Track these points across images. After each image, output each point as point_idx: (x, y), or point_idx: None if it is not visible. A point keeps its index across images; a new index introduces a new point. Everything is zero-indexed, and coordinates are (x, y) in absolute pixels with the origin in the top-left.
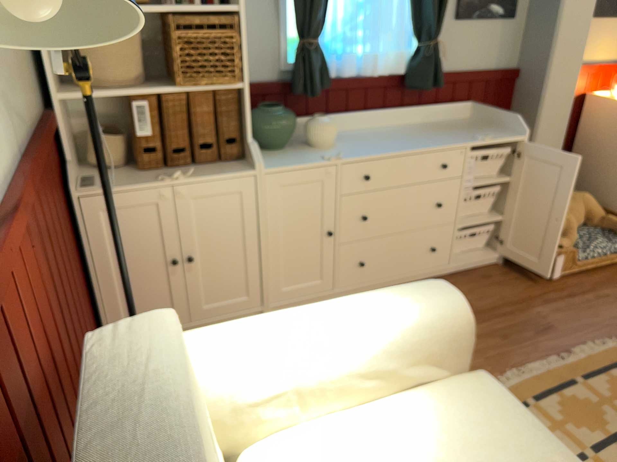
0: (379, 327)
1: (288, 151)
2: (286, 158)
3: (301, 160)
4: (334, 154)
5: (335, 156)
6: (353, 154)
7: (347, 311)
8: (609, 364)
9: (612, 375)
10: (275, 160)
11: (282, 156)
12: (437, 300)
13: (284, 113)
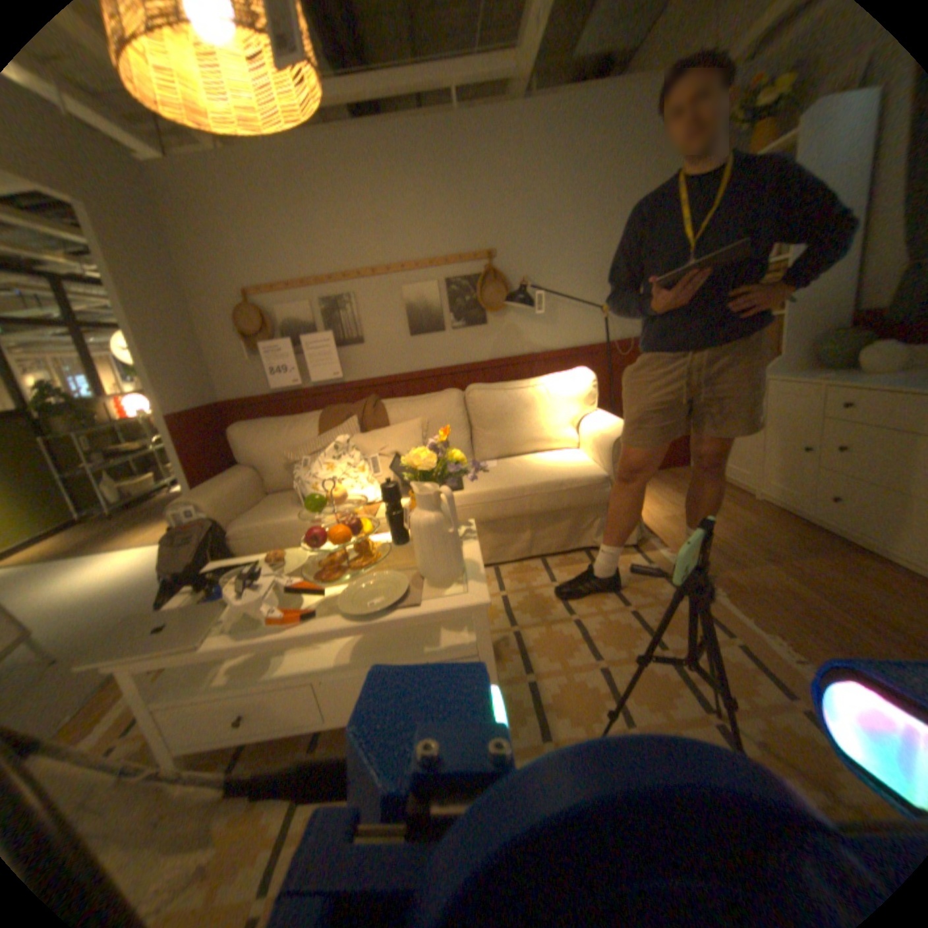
0: (601, 426)
1: (833, 371)
2: (806, 374)
3: (805, 376)
4: (830, 375)
5: (835, 378)
6: (856, 380)
7: (610, 419)
8: (794, 686)
9: (766, 677)
10: (797, 373)
11: (815, 372)
12: (622, 429)
13: (839, 336)
